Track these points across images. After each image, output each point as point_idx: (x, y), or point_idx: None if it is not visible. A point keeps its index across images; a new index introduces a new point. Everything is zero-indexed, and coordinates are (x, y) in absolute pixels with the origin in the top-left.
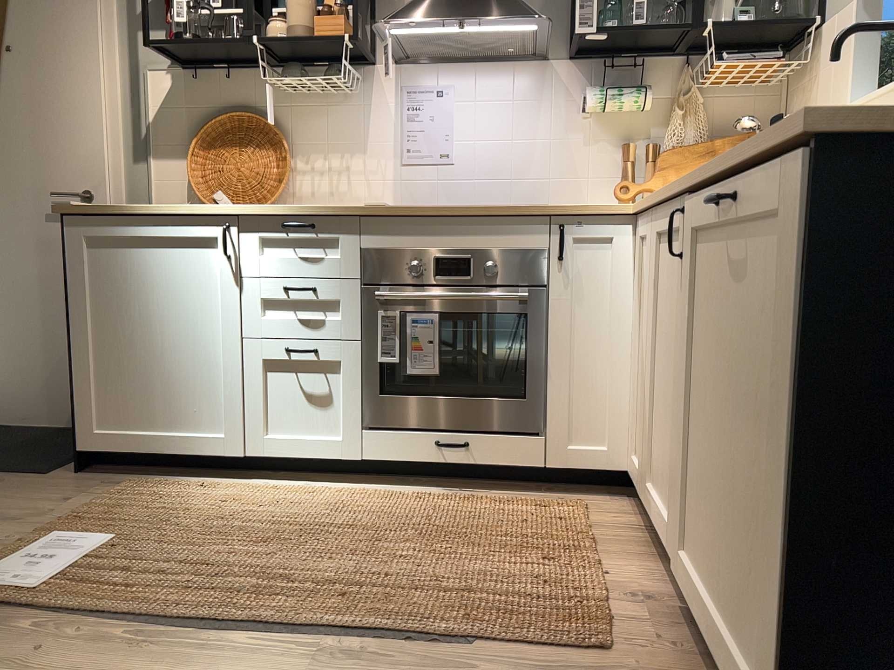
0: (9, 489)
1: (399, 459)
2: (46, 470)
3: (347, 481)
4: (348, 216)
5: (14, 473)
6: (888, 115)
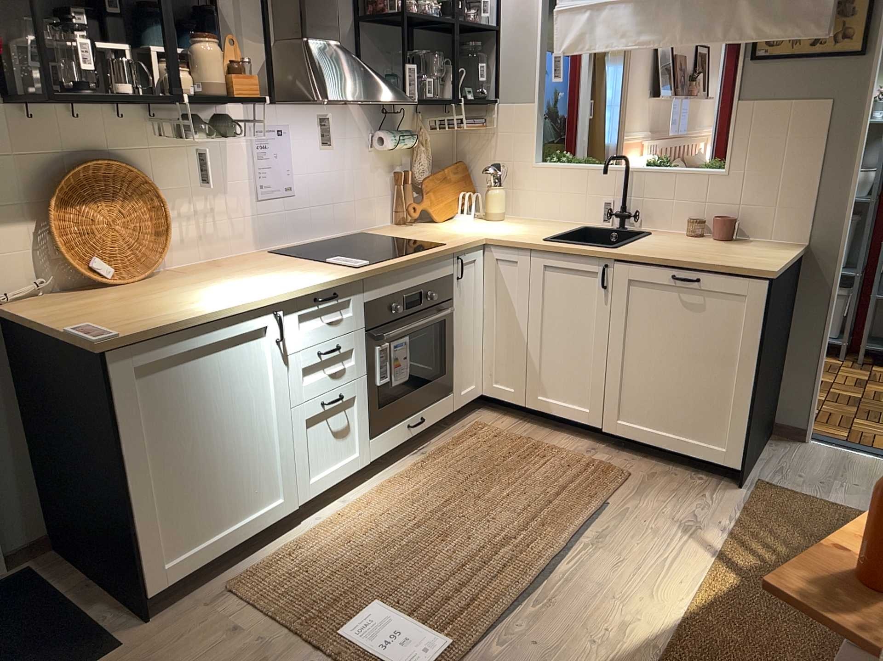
0: None
1: (390, 449)
2: (108, 643)
3: (352, 484)
4: (357, 280)
5: None
6: (780, 269)
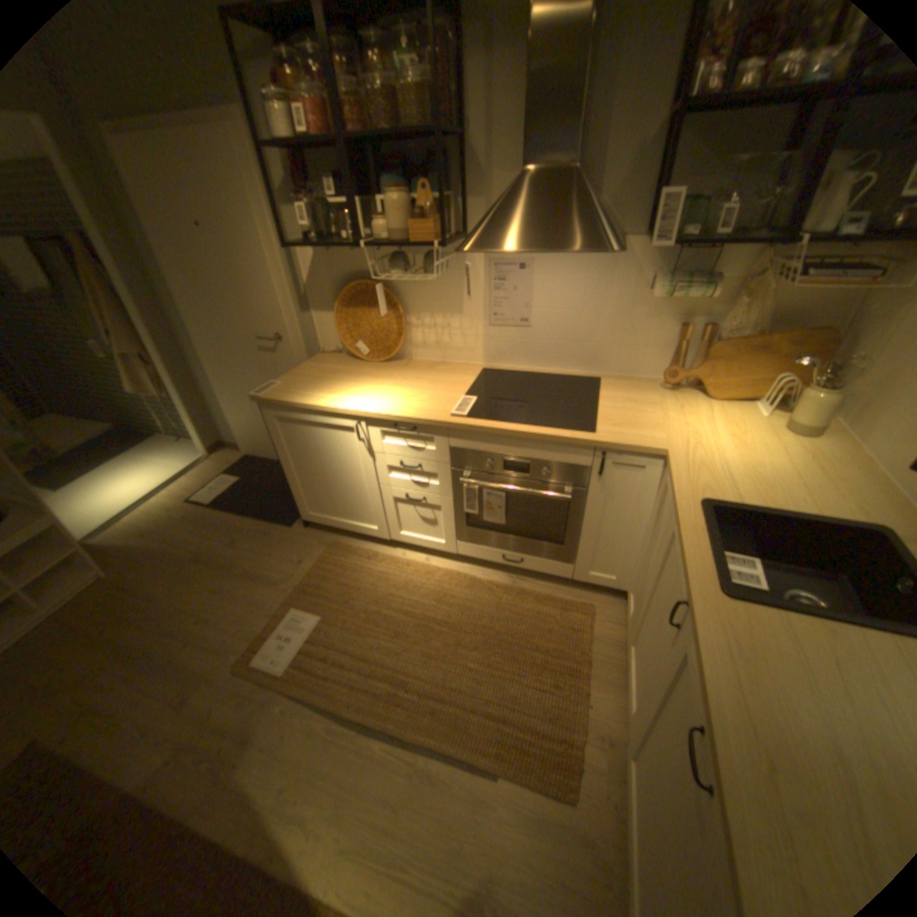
0: (271, 544)
1: (478, 557)
2: (288, 522)
3: (449, 554)
4: (438, 426)
5: (273, 523)
6: None
